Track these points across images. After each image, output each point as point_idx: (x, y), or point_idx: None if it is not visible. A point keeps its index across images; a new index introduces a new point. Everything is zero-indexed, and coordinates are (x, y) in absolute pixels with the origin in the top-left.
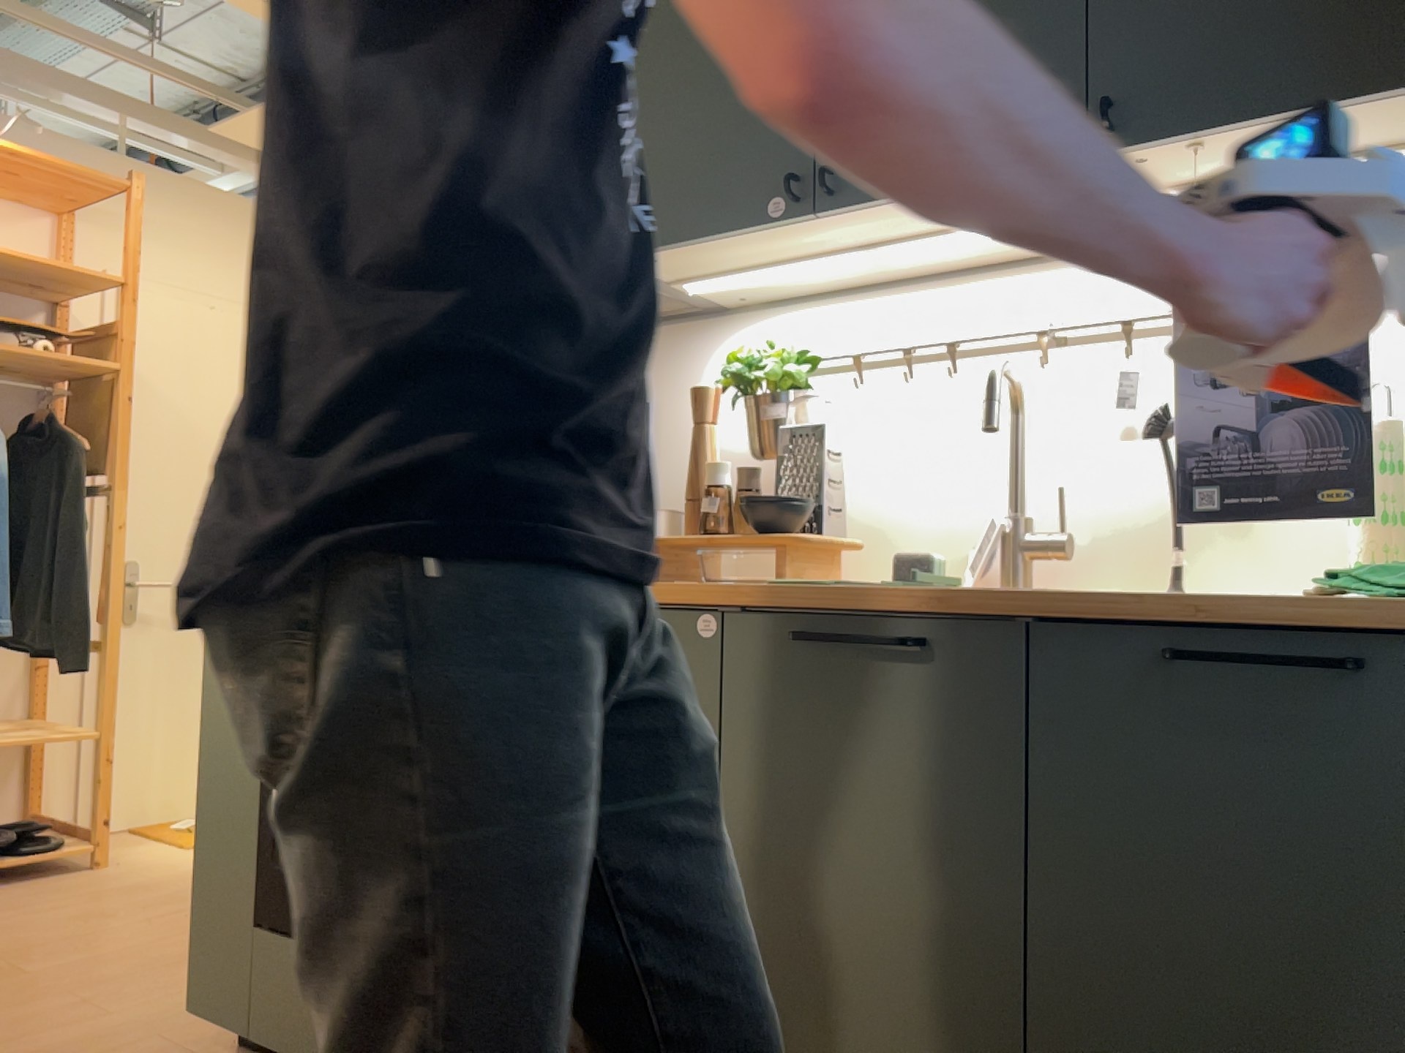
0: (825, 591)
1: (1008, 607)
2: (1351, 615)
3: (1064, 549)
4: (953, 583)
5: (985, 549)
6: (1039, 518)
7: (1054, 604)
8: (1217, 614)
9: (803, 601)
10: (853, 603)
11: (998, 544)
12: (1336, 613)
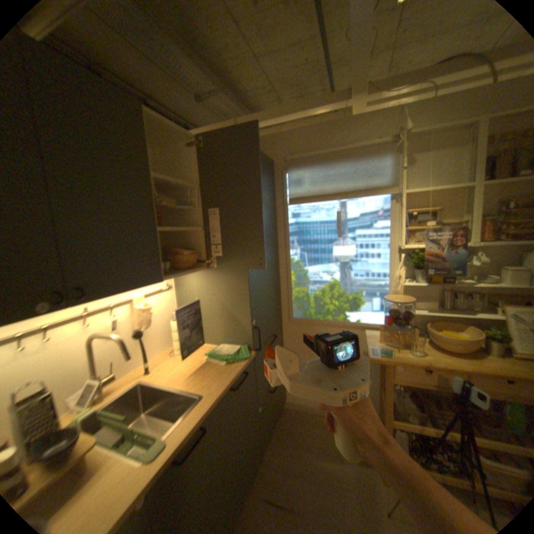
0: (170, 445)
1: (214, 405)
2: (241, 367)
3: (111, 380)
4: (101, 415)
5: (83, 397)
6: (97, 375)
7: (221, 397)
8: (235, 379)
9: (175, 454)
10: (181, 439)
11: (93, 392)
12: (244, 369)
